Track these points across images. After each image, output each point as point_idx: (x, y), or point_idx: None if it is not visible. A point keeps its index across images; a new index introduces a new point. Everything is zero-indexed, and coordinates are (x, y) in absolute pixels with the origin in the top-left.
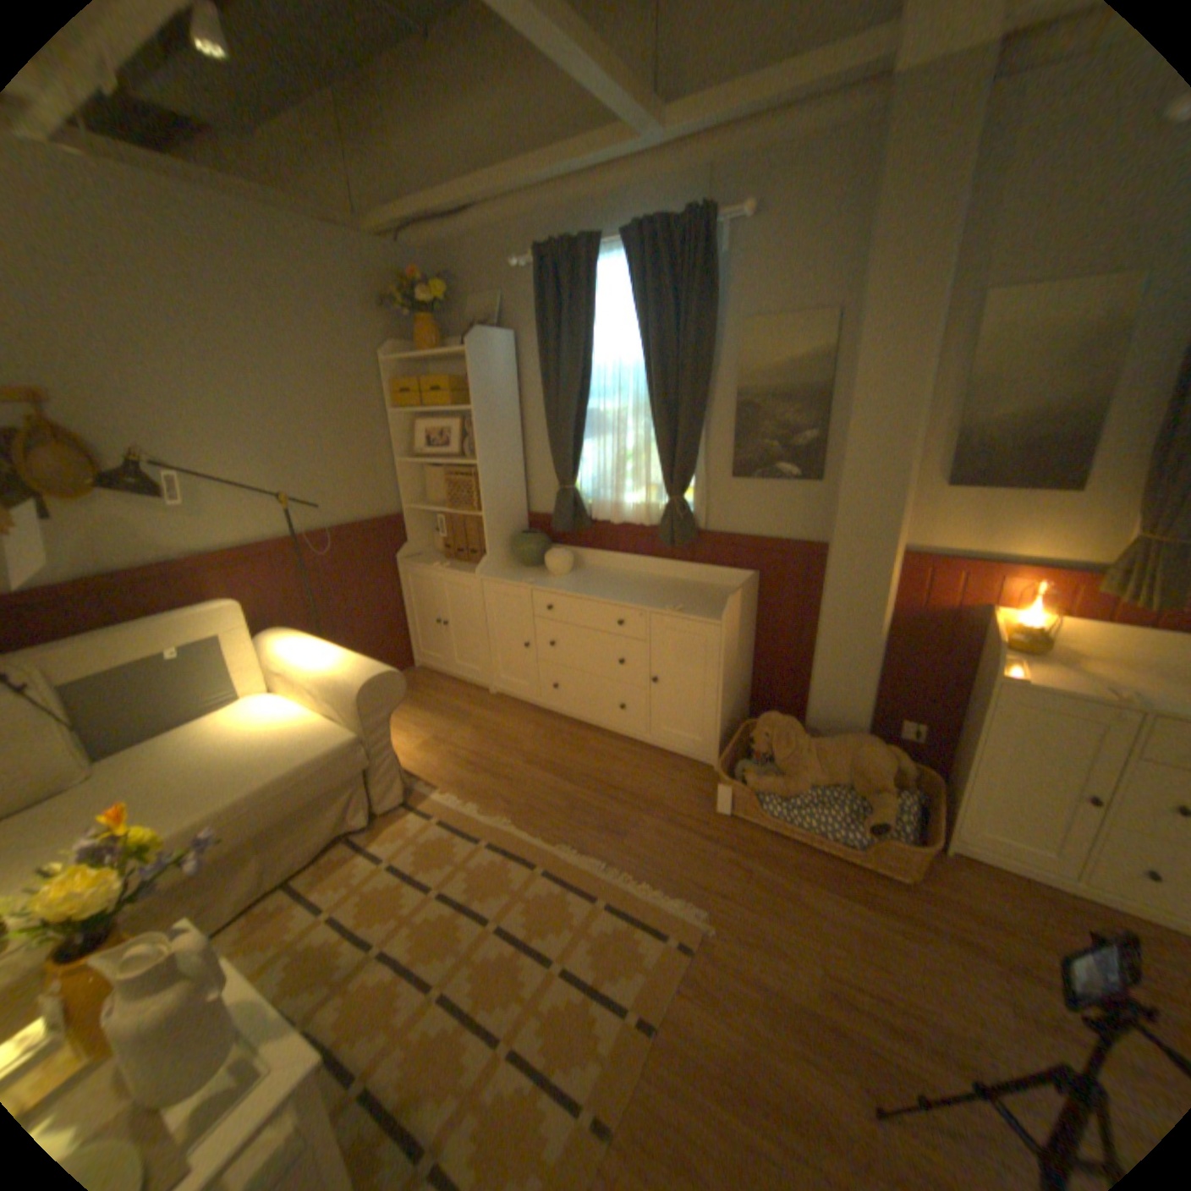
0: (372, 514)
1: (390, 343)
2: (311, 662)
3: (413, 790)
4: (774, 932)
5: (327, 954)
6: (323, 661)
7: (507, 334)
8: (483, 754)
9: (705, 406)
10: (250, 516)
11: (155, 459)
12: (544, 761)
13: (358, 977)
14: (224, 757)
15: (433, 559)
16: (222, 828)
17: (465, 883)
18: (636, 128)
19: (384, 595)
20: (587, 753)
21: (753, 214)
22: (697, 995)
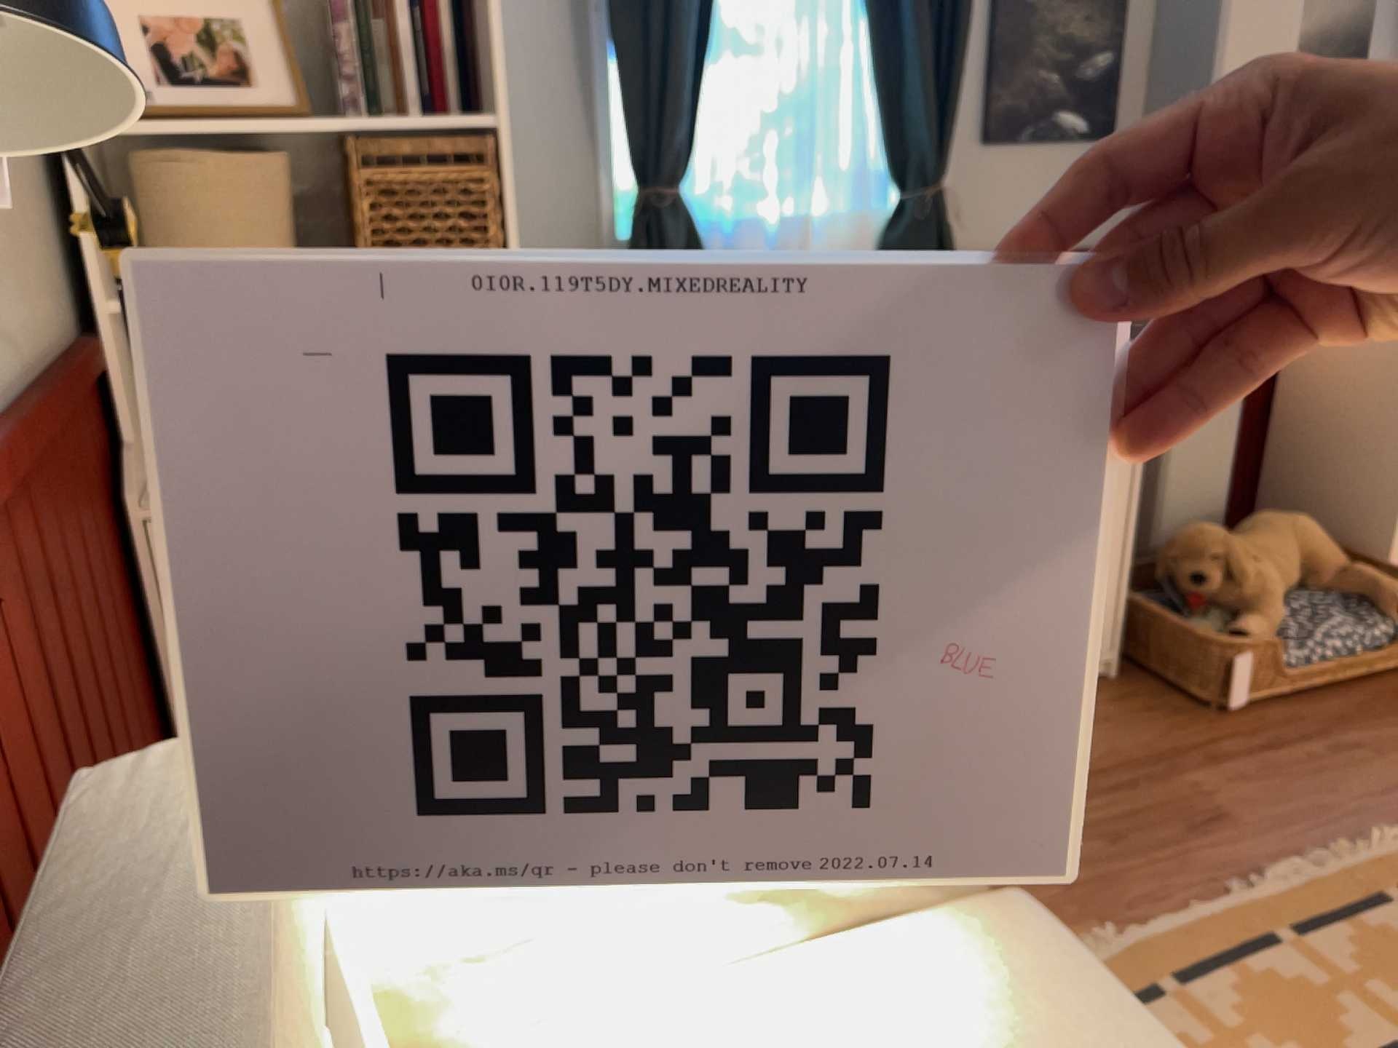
0: (48, 343)
1: None
2: None
3: None
4: None
5: None
6: None
7: None
8: None
9: None
10: None
11: None
12: None
13: None
14: None
15: None
16: None
17: None
18: None
19: (125, 655)
20: None
21: None
22: None
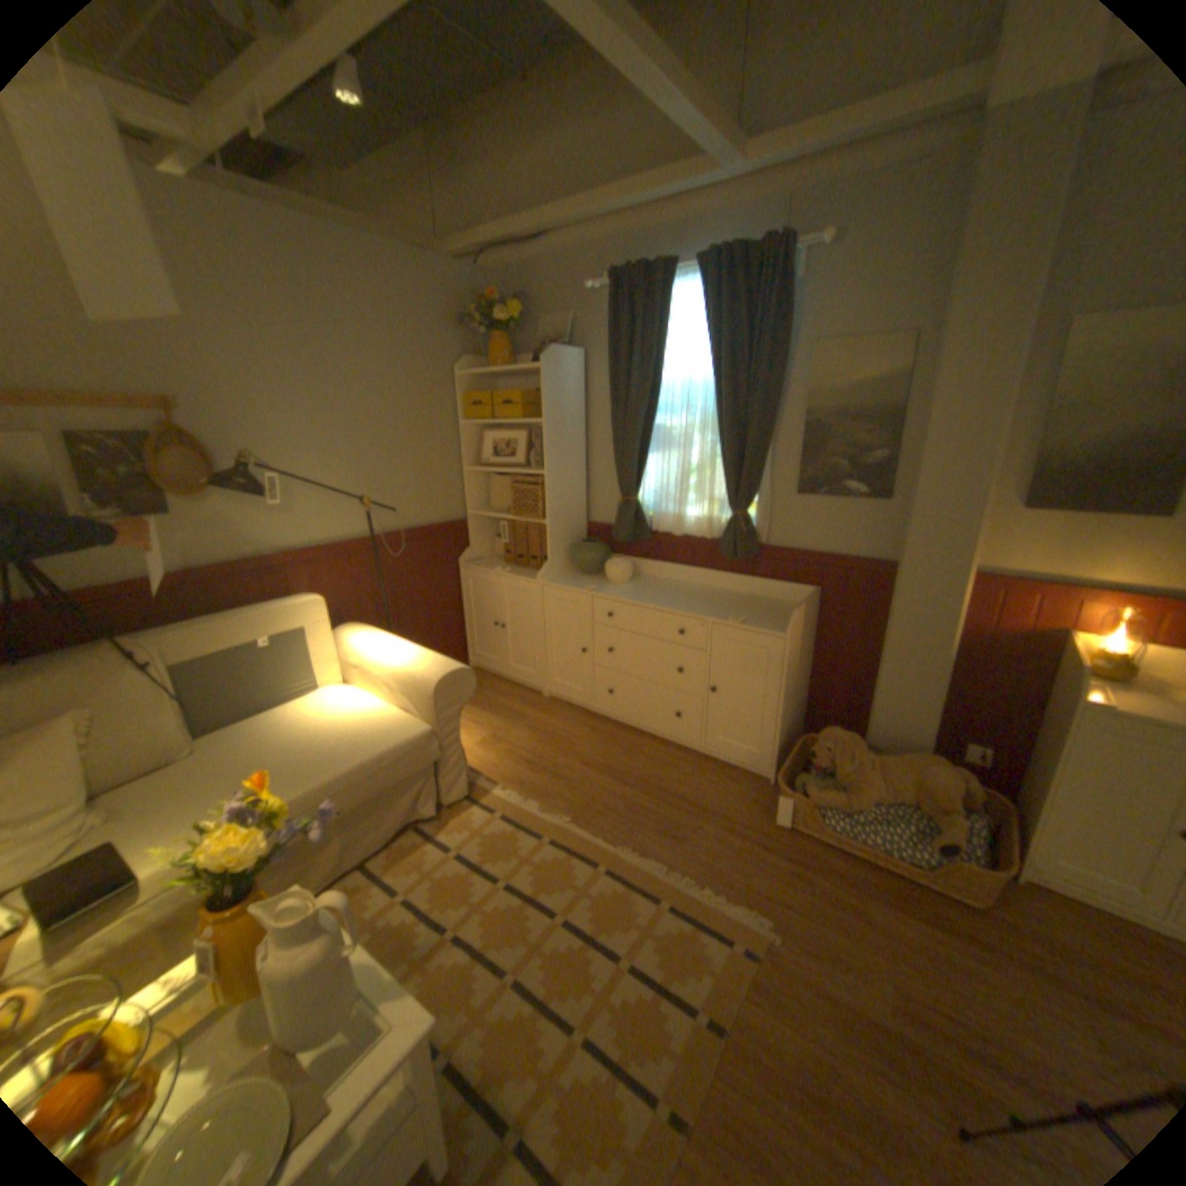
0: (439, 519)
1: (466, 358)
2: (389, 657)
3: (476, 784)
4: (842, 946)
5: (406, 934)
6: (400, 656)
7: (578, 352)
8: (540, 755)
9: (774, 424)
10: (334, 518)
11: (258, 463)
12: (600, 764)
13: (436, 958)
14: (313, 741)
15: (493, 564)
16: (316, 807)
17: (531, 877)
18: (718, 160)
19: (446, 597)
20: (642, 759)
21: (832, 241)
22: (768, 1002)
